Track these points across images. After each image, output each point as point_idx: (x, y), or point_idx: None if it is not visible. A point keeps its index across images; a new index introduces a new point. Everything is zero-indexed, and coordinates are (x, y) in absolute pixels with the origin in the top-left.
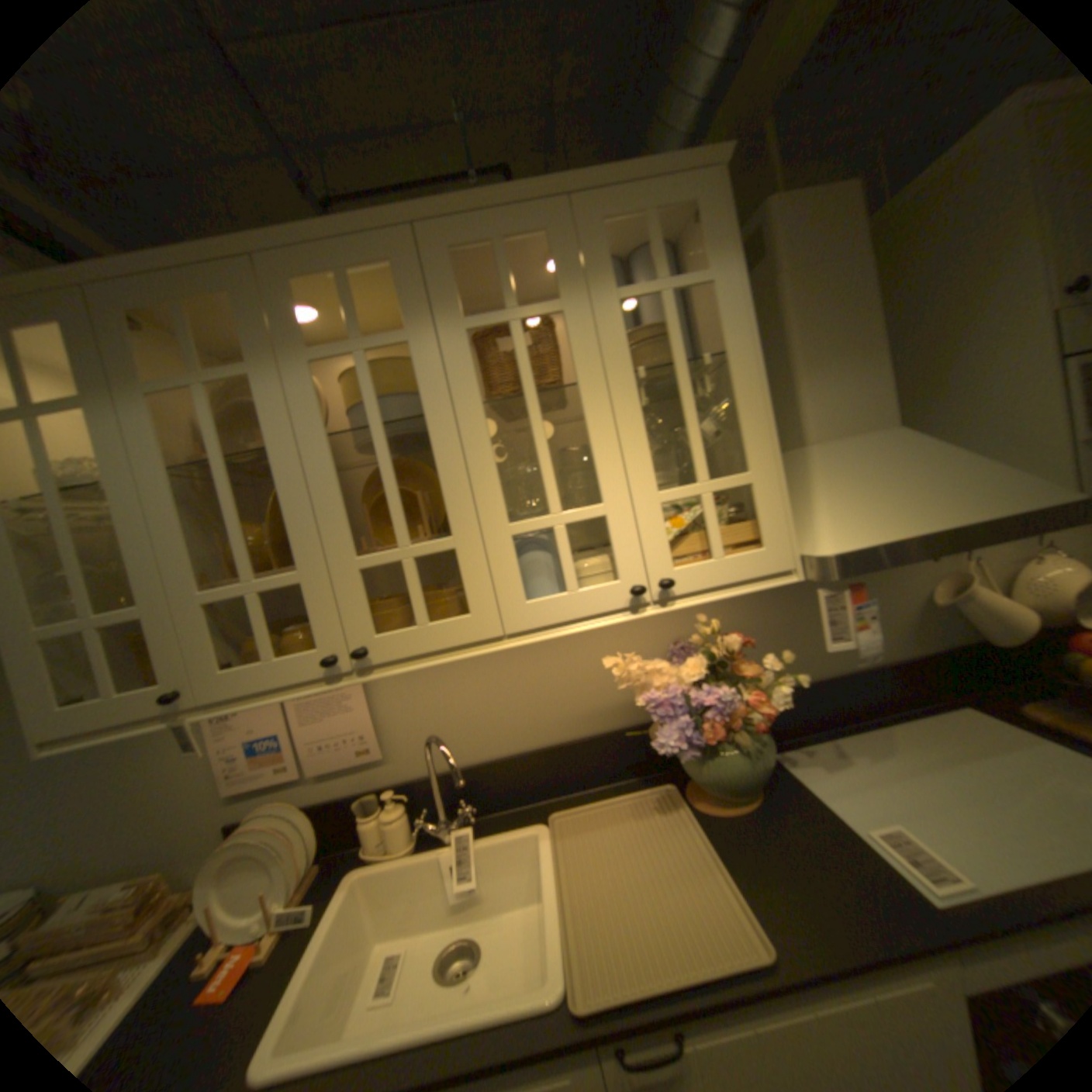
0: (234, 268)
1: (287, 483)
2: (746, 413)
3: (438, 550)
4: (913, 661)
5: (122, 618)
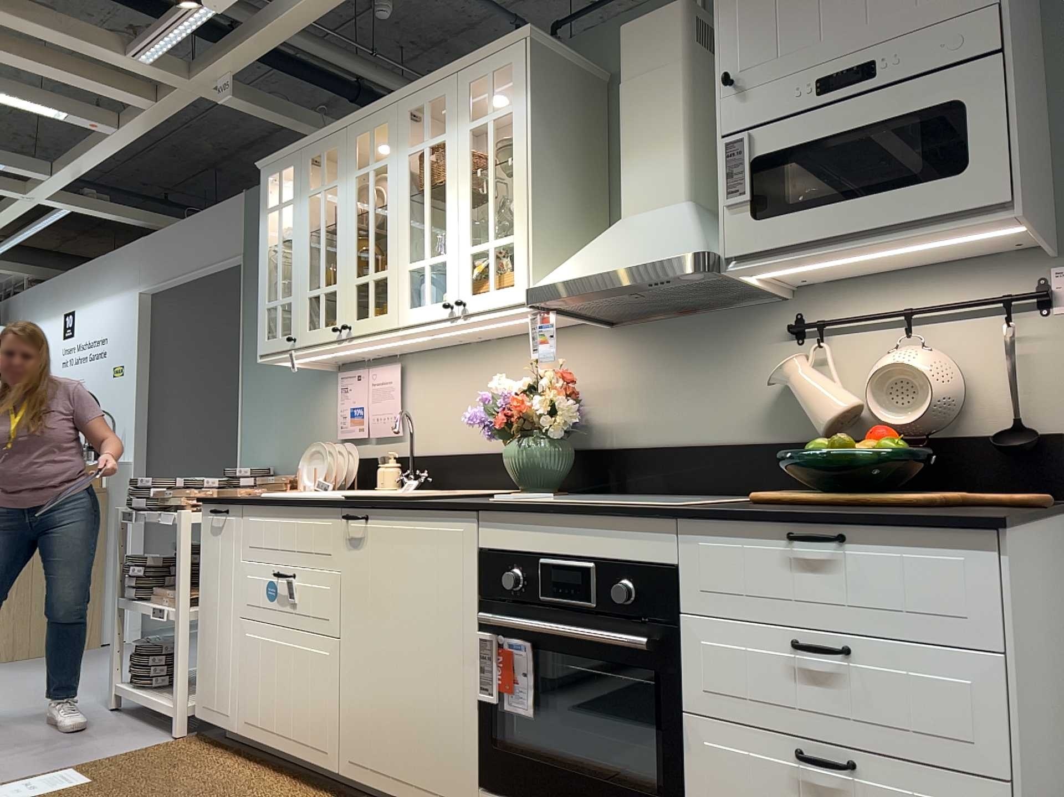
0: (340, 137)
1: (339, 239)
2: (514, 195)
3: (380, 276)
4: (756, 444)
5: (286, 302)
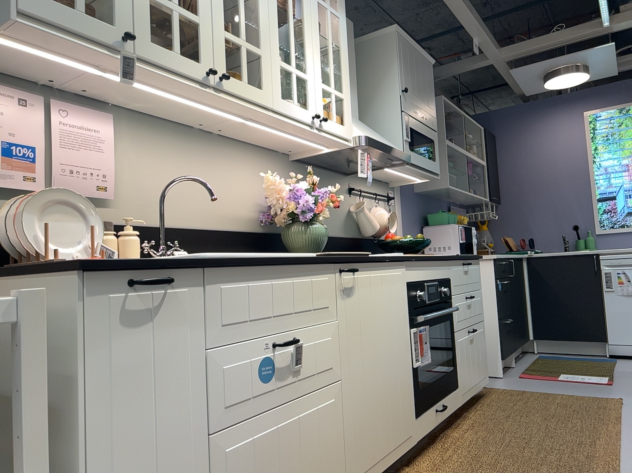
0: None
1: None
2: (344, 72)
3: (254, 51)
4: (344, 237)
5: None
